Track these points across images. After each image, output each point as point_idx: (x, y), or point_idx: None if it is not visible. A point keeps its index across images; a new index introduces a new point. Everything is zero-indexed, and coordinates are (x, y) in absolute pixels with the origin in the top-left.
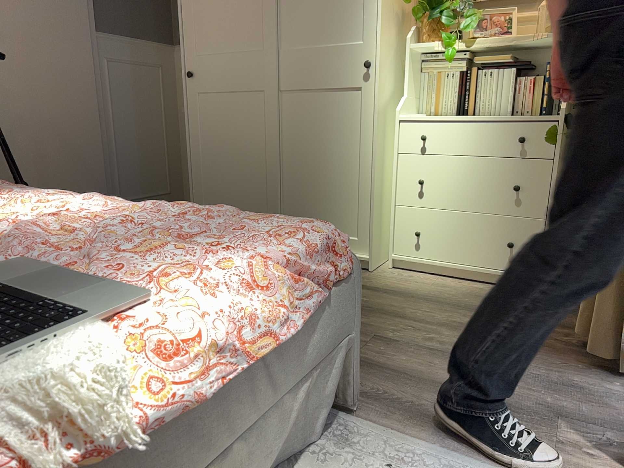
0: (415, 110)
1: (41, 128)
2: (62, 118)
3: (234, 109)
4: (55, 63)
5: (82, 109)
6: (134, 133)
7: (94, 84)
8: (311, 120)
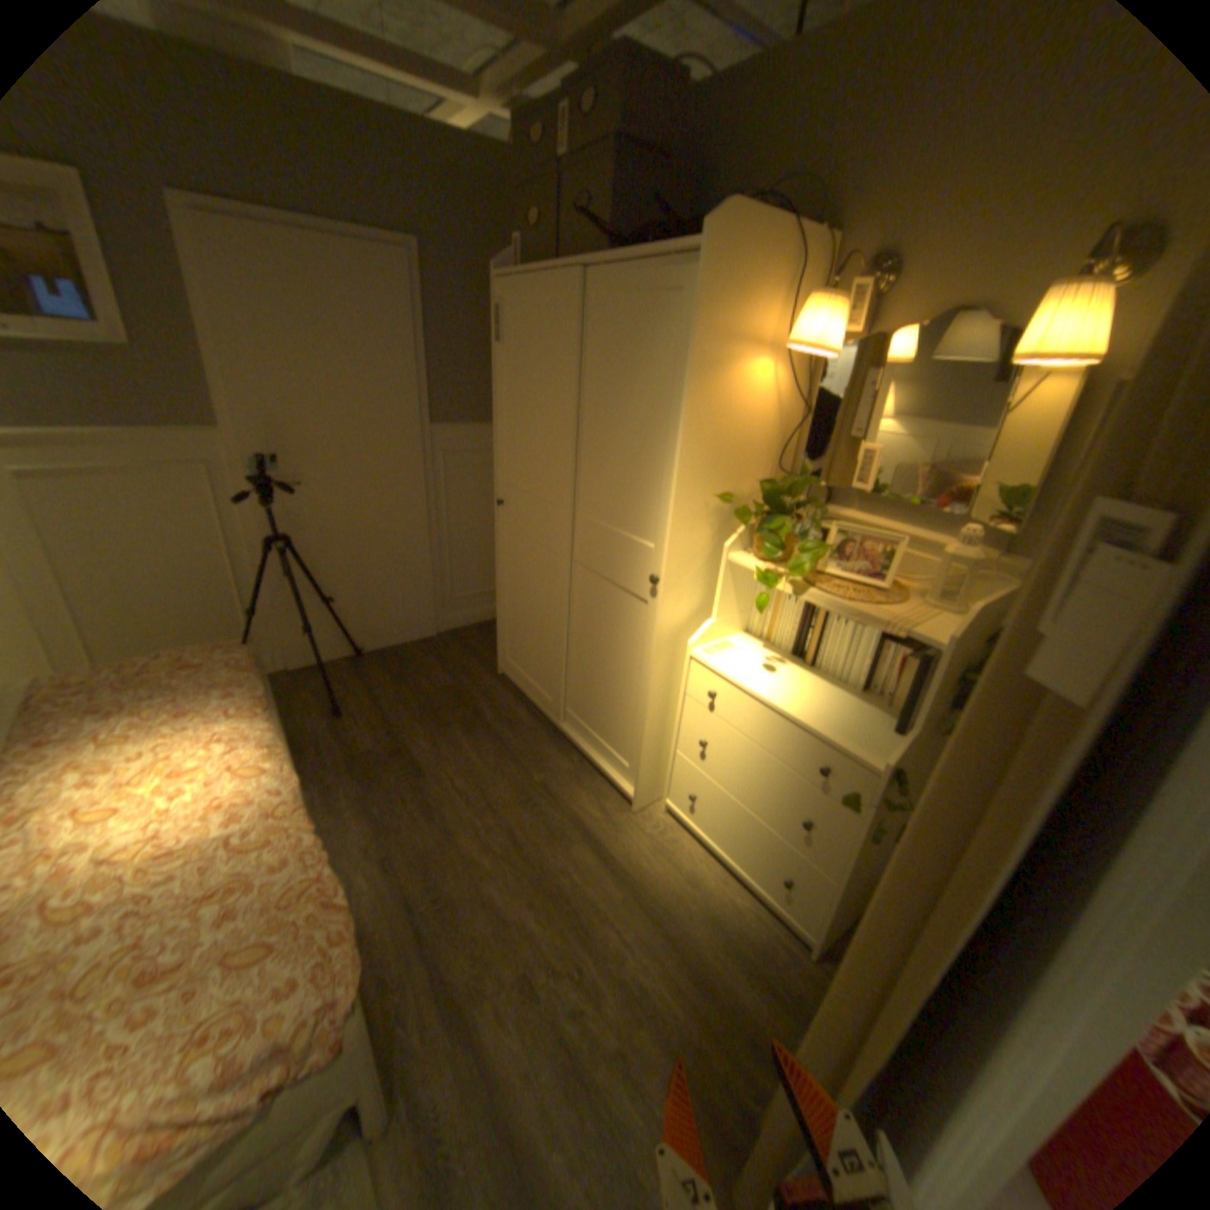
0: (738, 627)
1: (356, 536)
2: (381, 524)
3: (533, 559)
4: (375, 467)
5: (405, 512)
6: (471, 528)
7: (421, 483)
8: (599, 609)
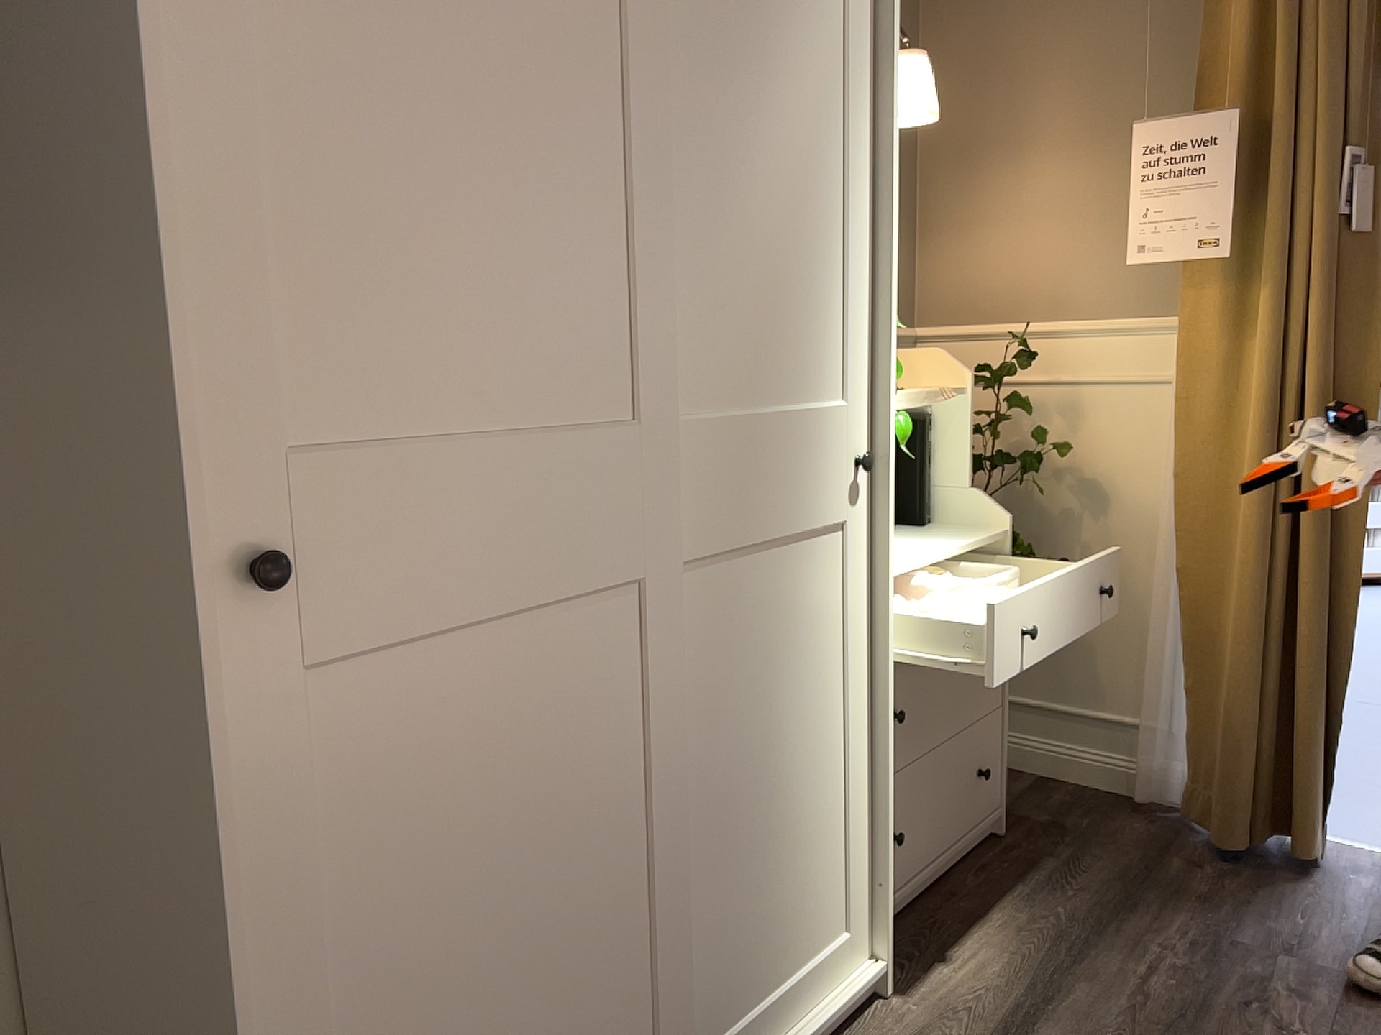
0: None
1: None
2: None
3: (544, 675)
4: None
5: None
6: None
7: None
8: (749, 634)
